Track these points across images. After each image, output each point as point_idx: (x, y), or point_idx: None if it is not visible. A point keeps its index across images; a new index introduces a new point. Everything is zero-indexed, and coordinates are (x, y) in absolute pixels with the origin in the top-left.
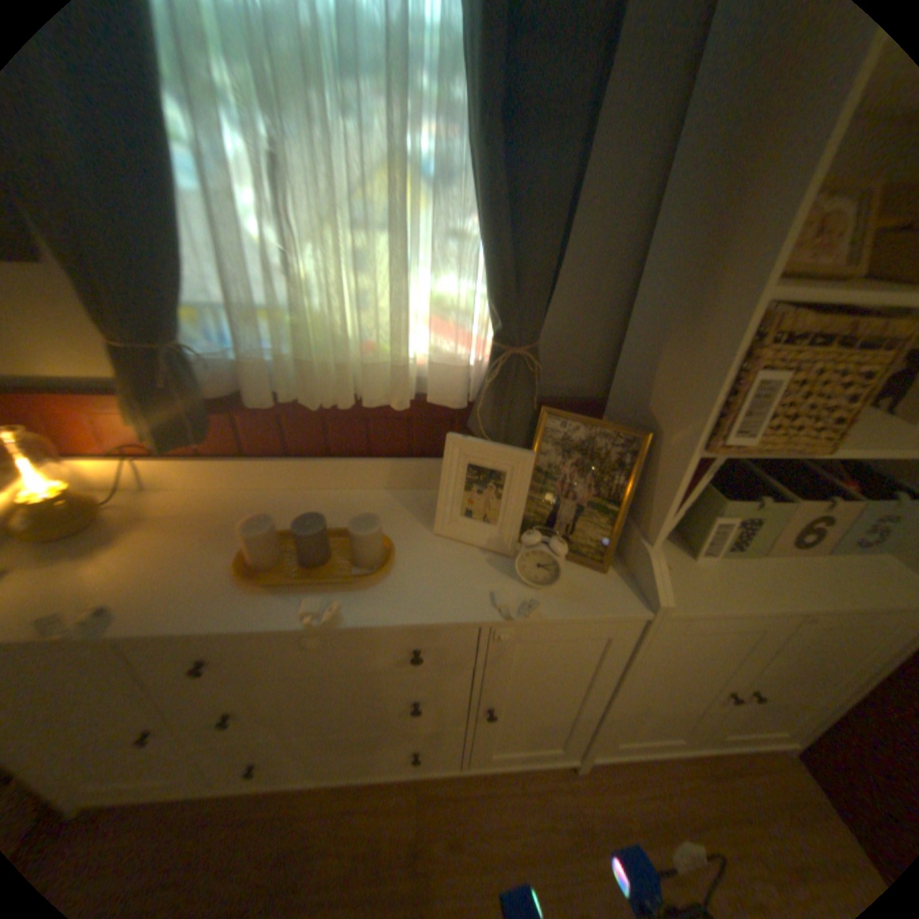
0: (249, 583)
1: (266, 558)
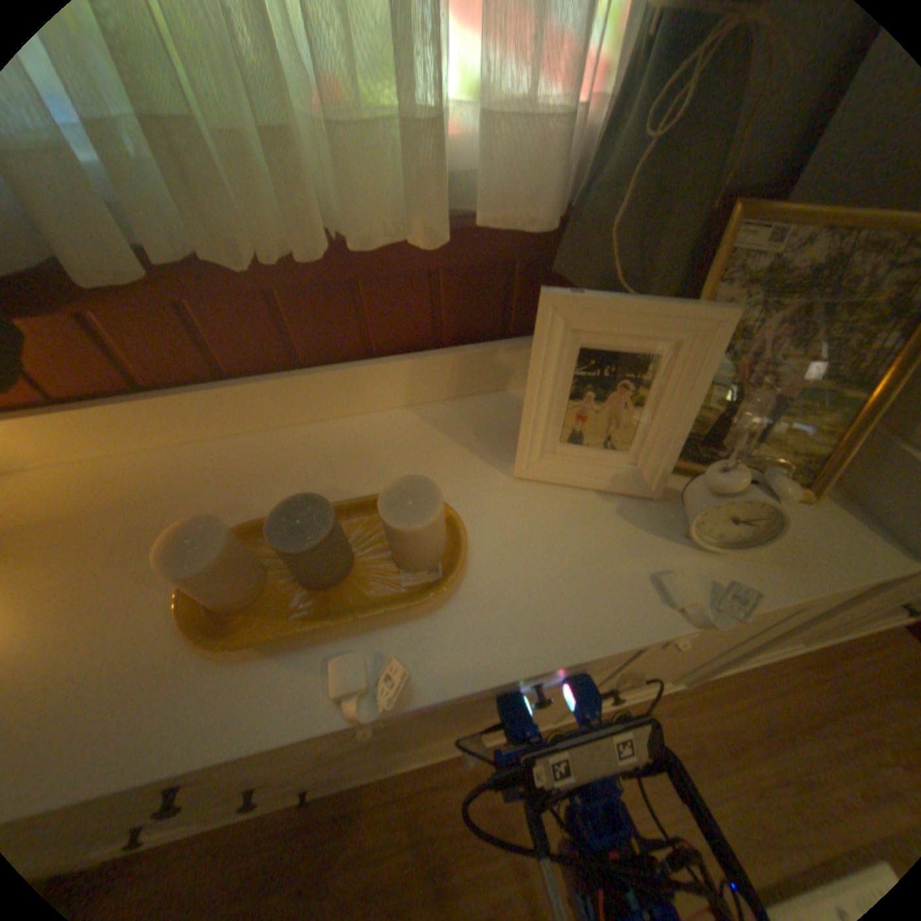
0: (214, 649)
1: (233, 593)
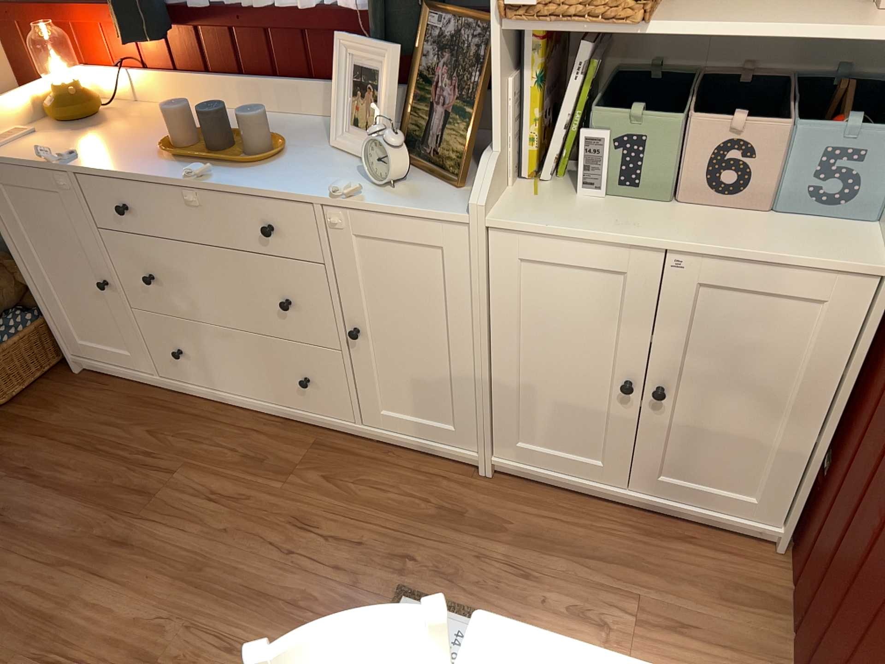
0: (171, 156)
1: (188, 143)
